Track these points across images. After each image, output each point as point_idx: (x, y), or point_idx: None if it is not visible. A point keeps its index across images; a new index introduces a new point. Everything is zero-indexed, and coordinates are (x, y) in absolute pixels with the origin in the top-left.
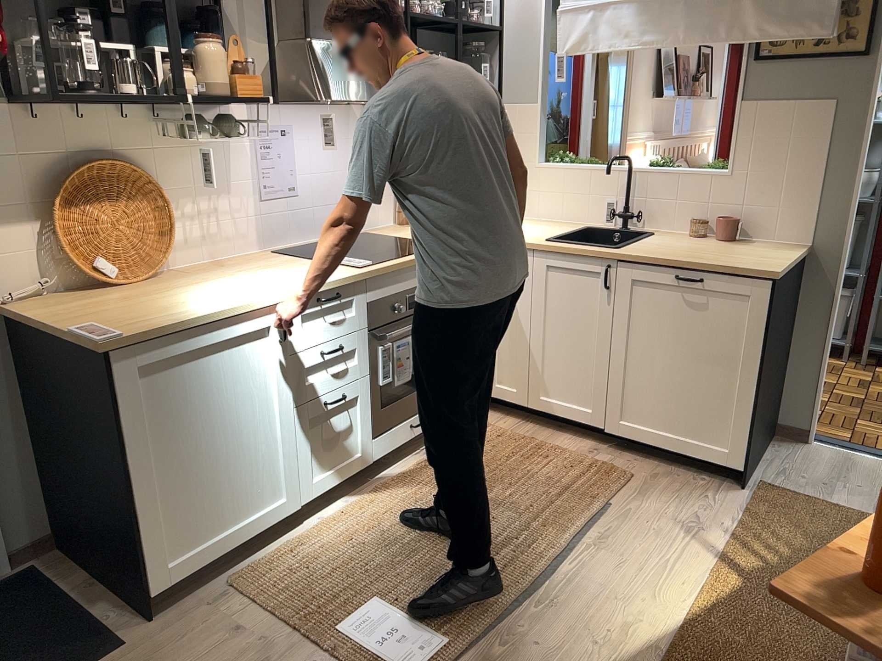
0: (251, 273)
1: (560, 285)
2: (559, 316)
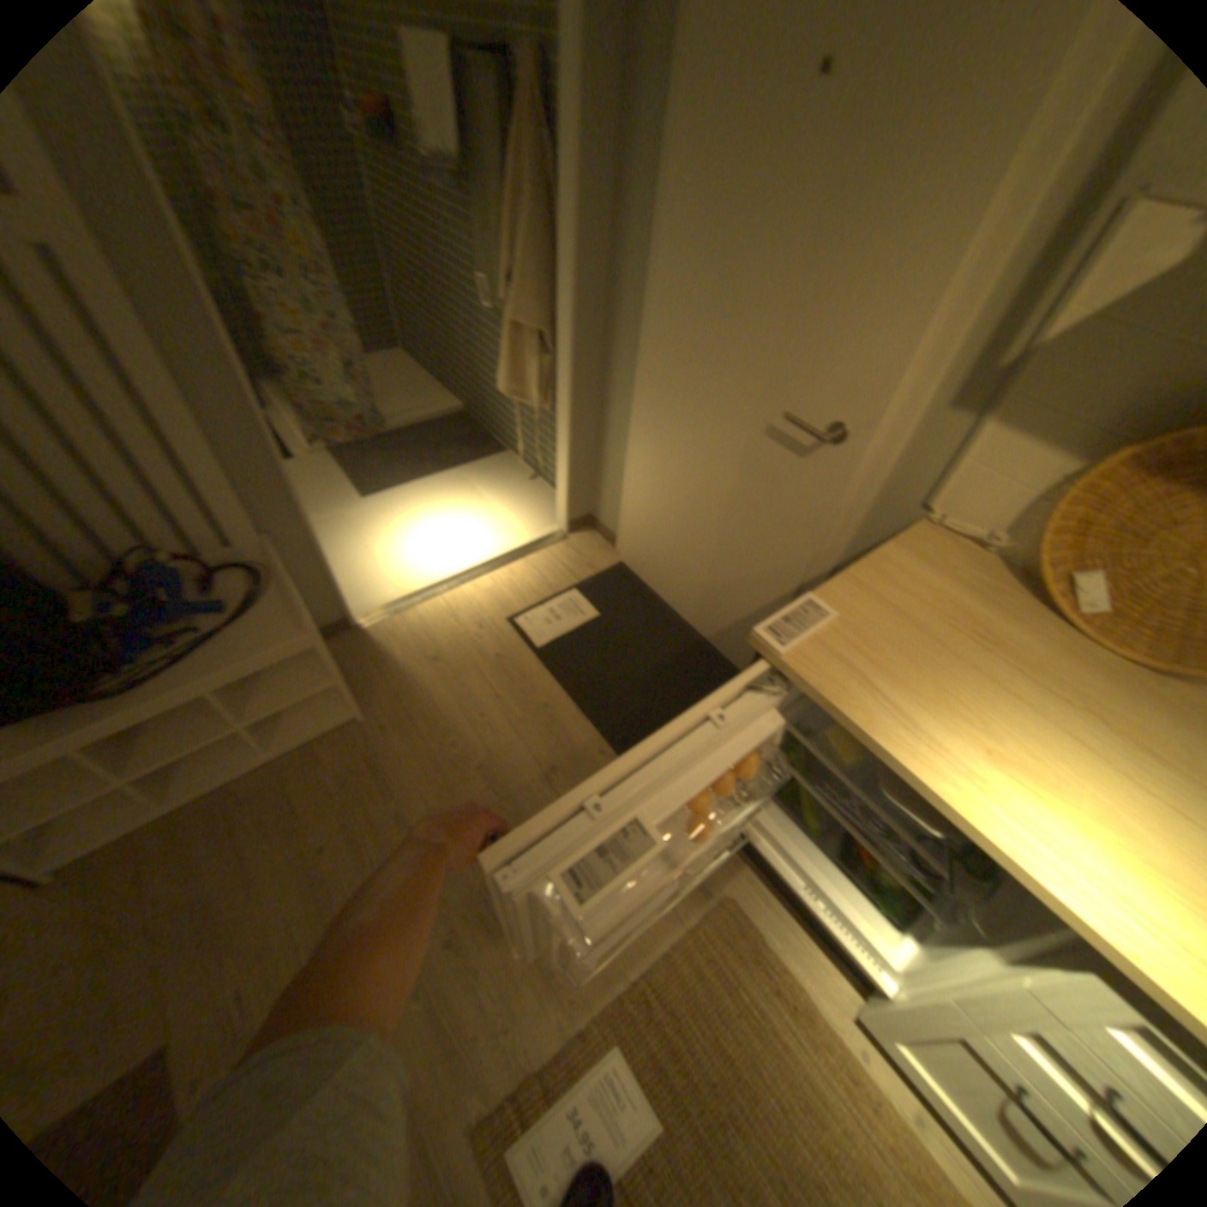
0: None
1: None
2: None
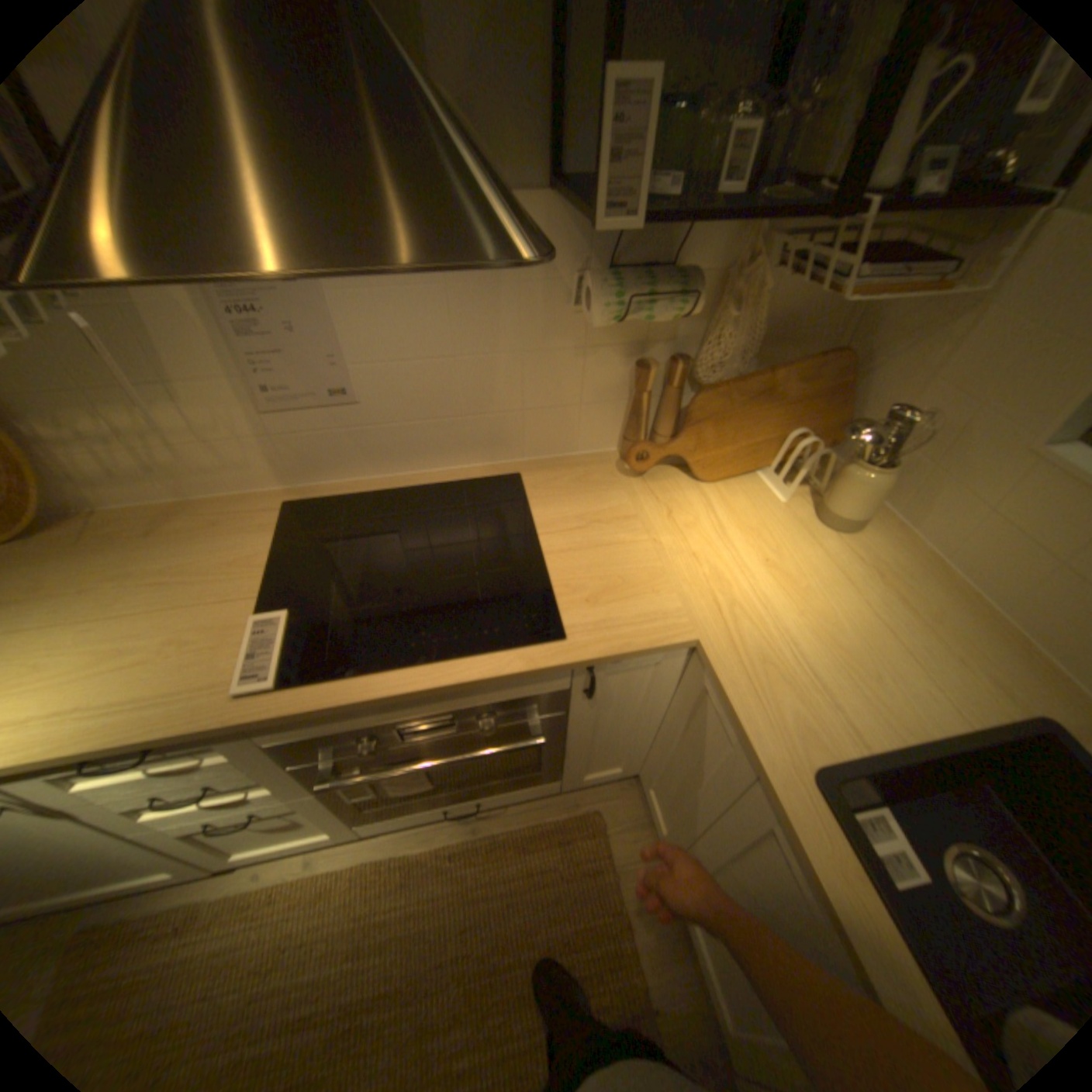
0: (112, 598)
1: (779, 881)
2: (749, 895)
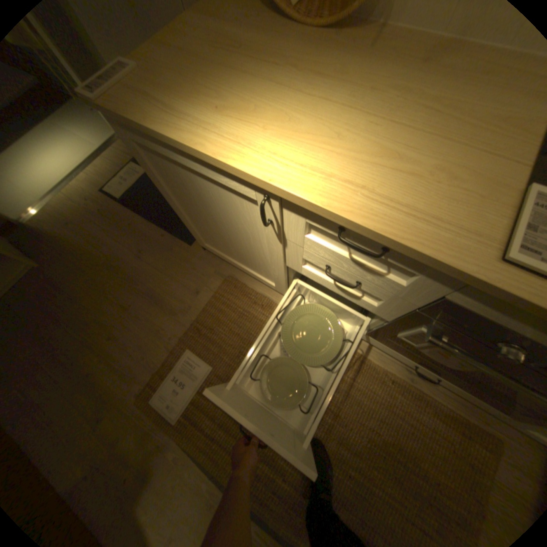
0: (398, 102)
1: None
2: None
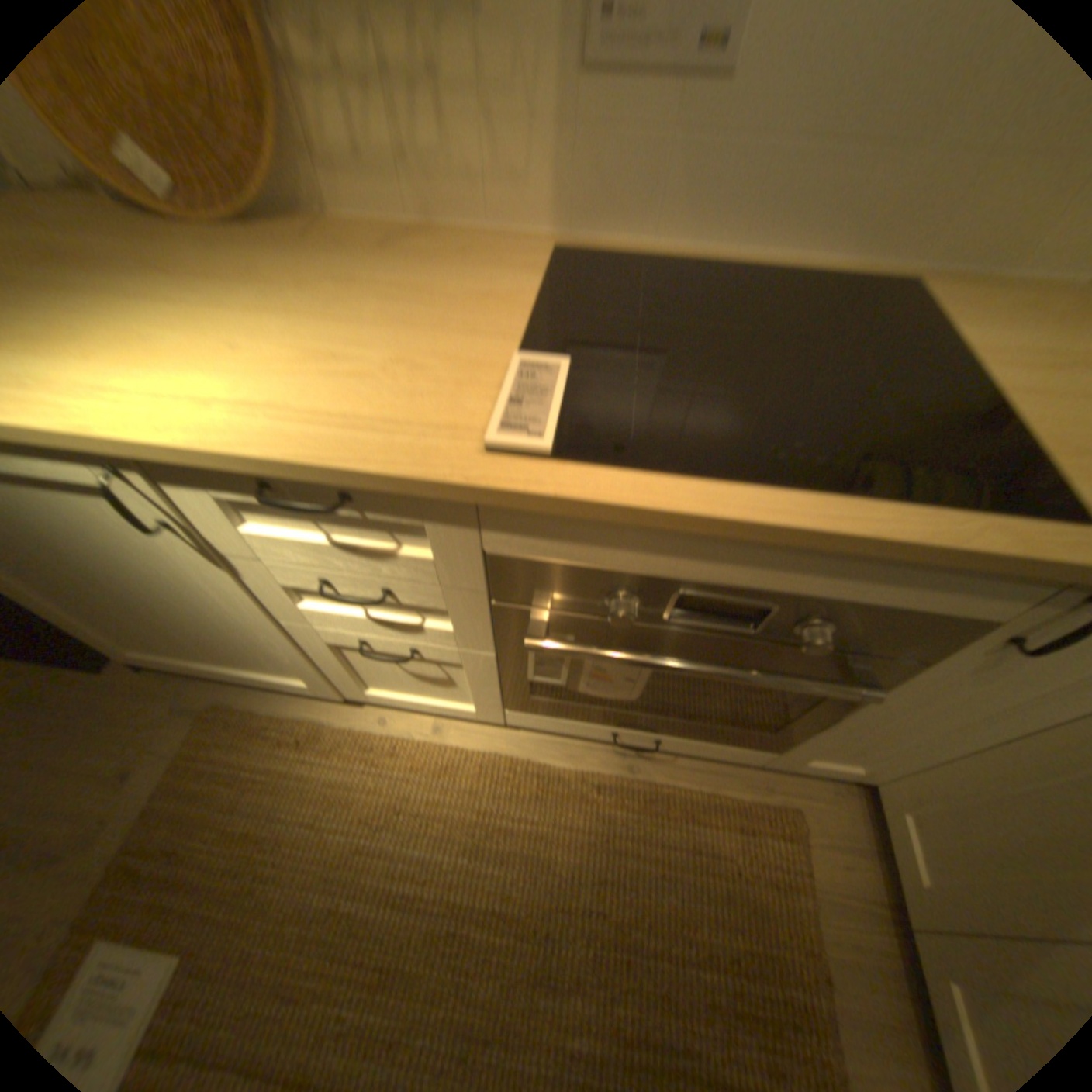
0: (329, 287)
1: None
2: None
